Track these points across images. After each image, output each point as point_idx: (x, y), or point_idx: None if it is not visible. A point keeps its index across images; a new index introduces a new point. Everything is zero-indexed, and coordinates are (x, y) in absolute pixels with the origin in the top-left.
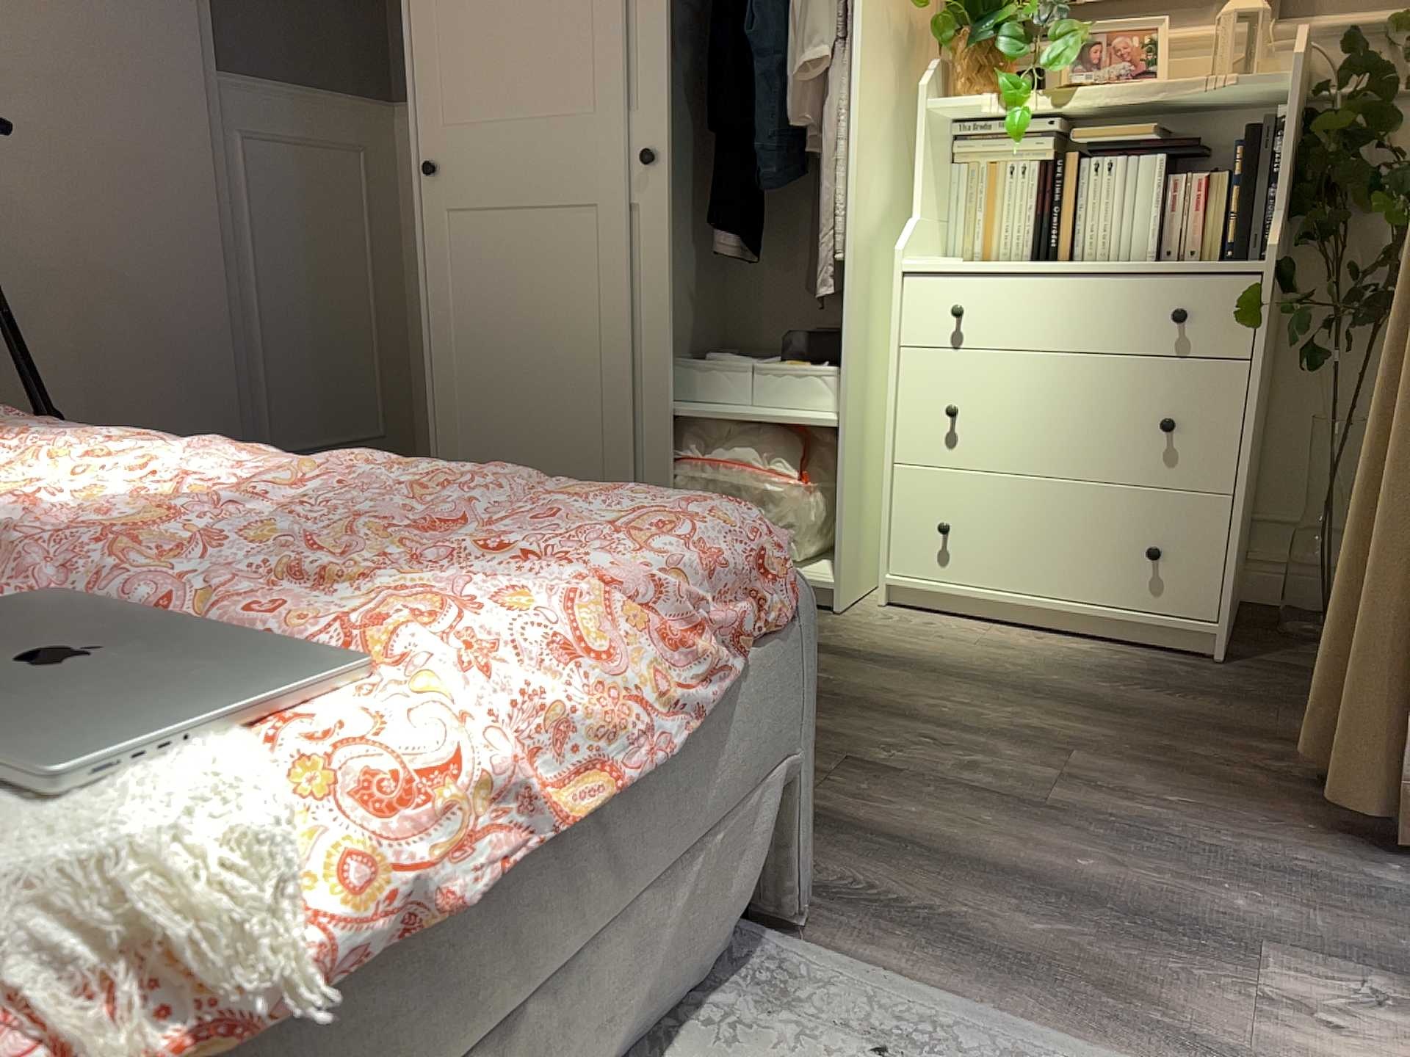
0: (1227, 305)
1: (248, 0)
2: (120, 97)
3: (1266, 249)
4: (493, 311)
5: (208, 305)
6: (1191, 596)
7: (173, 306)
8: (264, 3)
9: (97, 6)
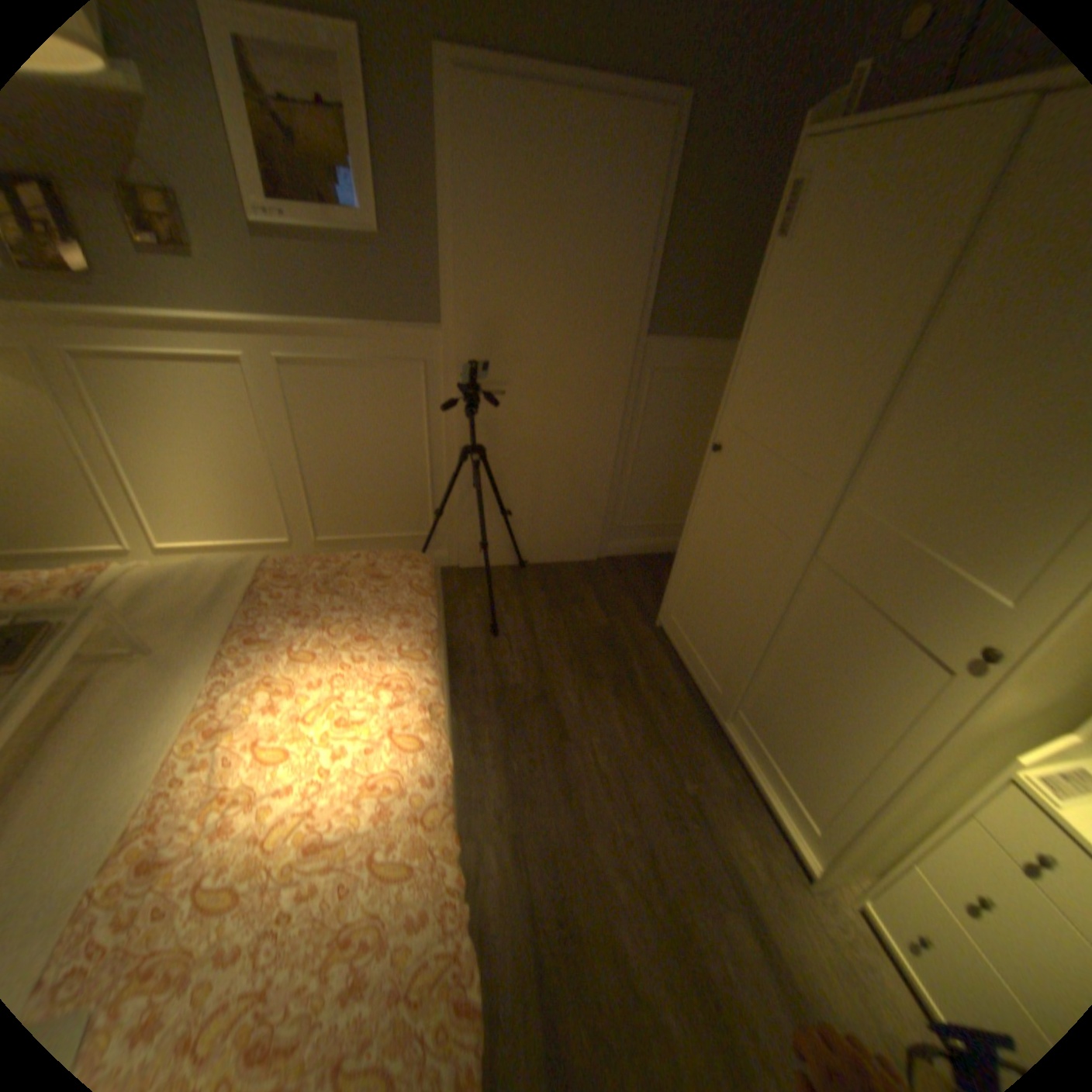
0: None
1: (679, 288)
2: (581, 358)
3: None
4: (717, 546)
5: (600, 461)
6: None
7: (582, 461)
8: (690, 288)
9: (580, 308)
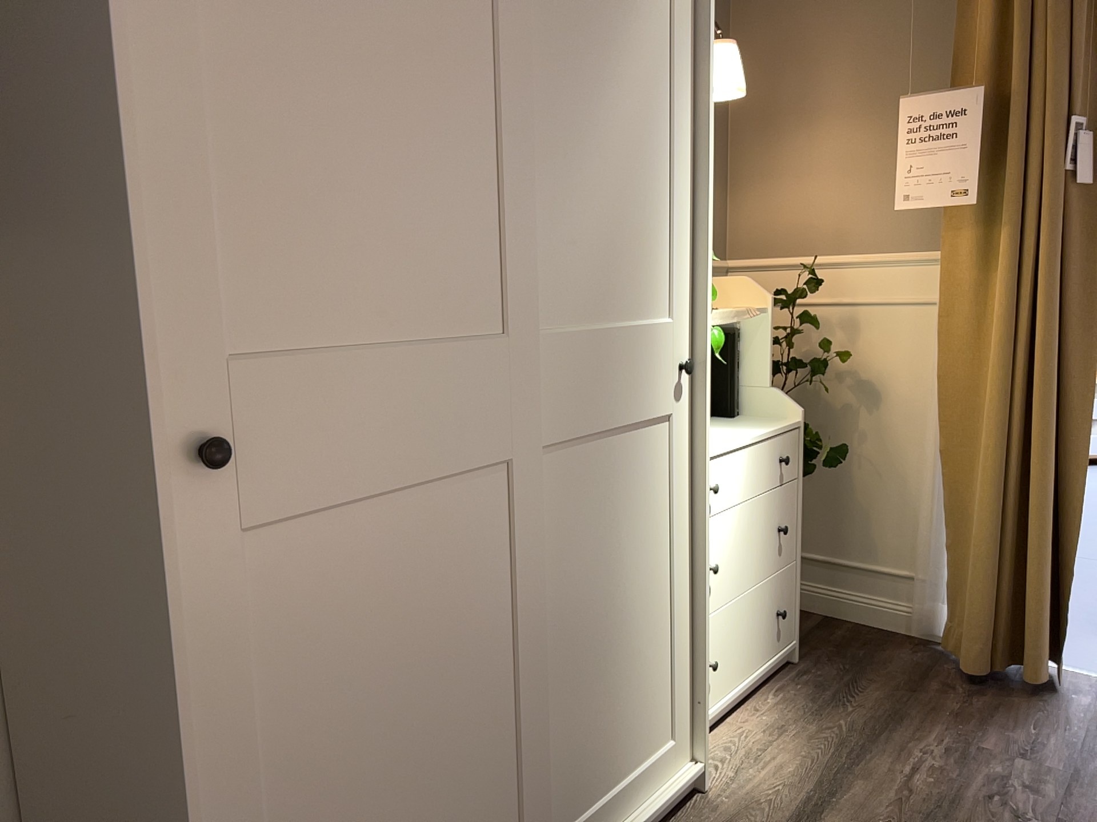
0: (792, 448)
1: None
2: None
3: (740, 407)
4: (347, 683)
5: None
6: (788, 631)
7: None
8: None
9: None
